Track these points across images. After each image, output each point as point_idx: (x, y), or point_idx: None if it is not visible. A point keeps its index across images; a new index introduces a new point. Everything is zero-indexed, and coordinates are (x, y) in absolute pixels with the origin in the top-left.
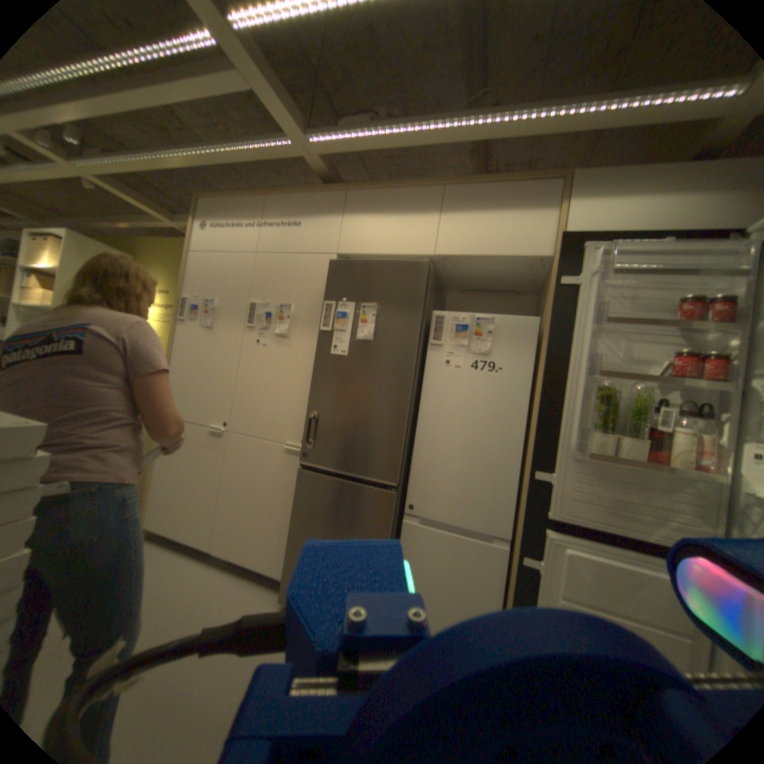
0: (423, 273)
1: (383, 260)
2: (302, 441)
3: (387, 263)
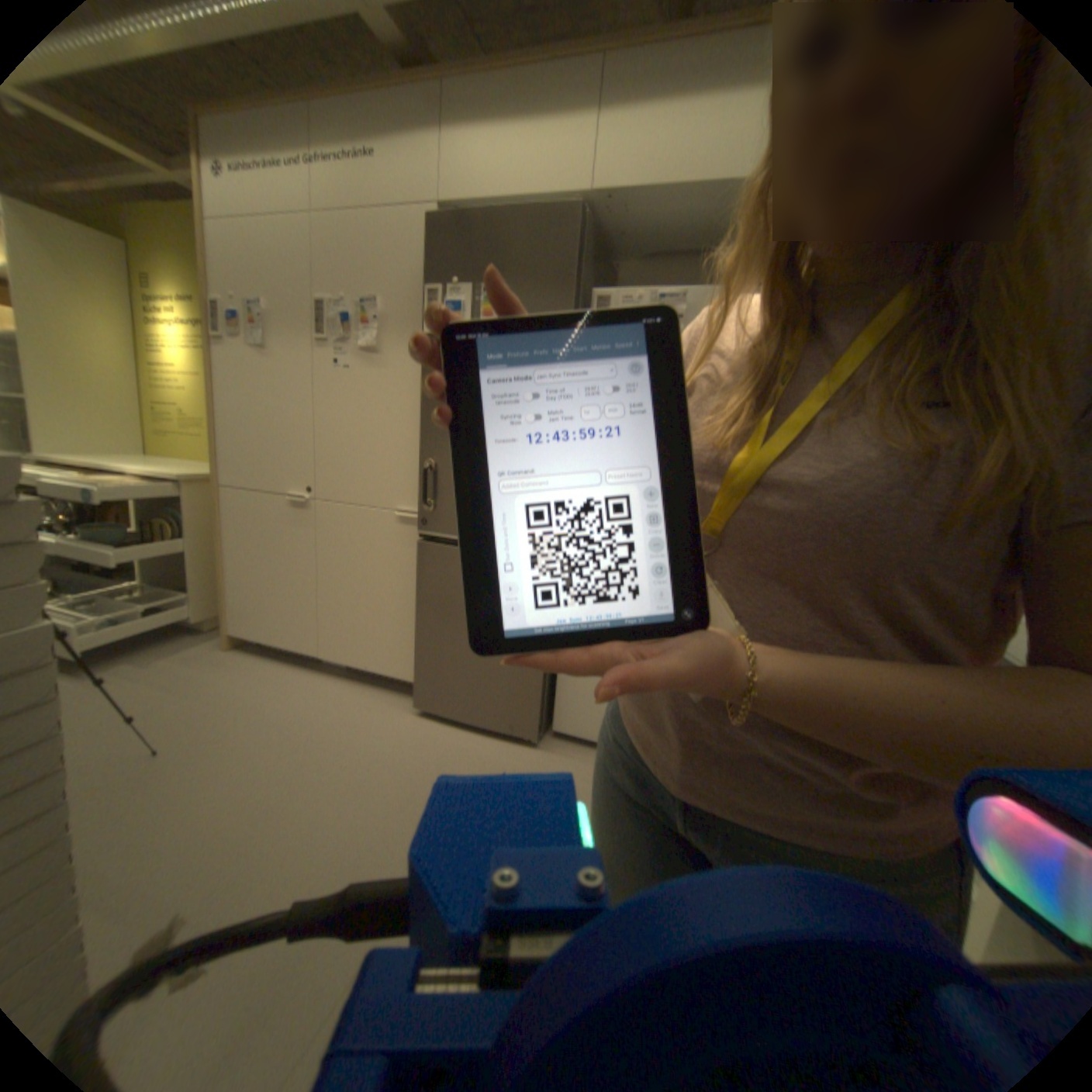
0: (574, 222)
1: (509, 204)
2: (418, 502)
3: (517, 210)
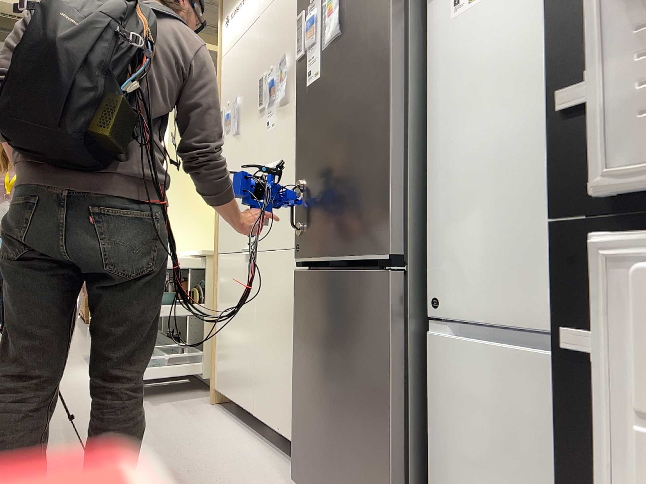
0: None
1: None
2: (295, 229)
3: None
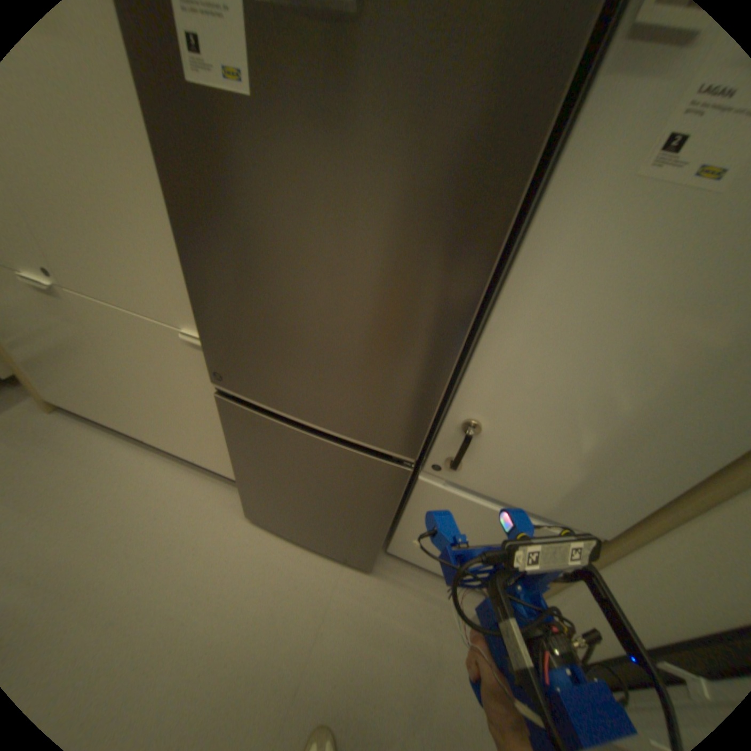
0: None
1: None
2: (202, 347)
3: None
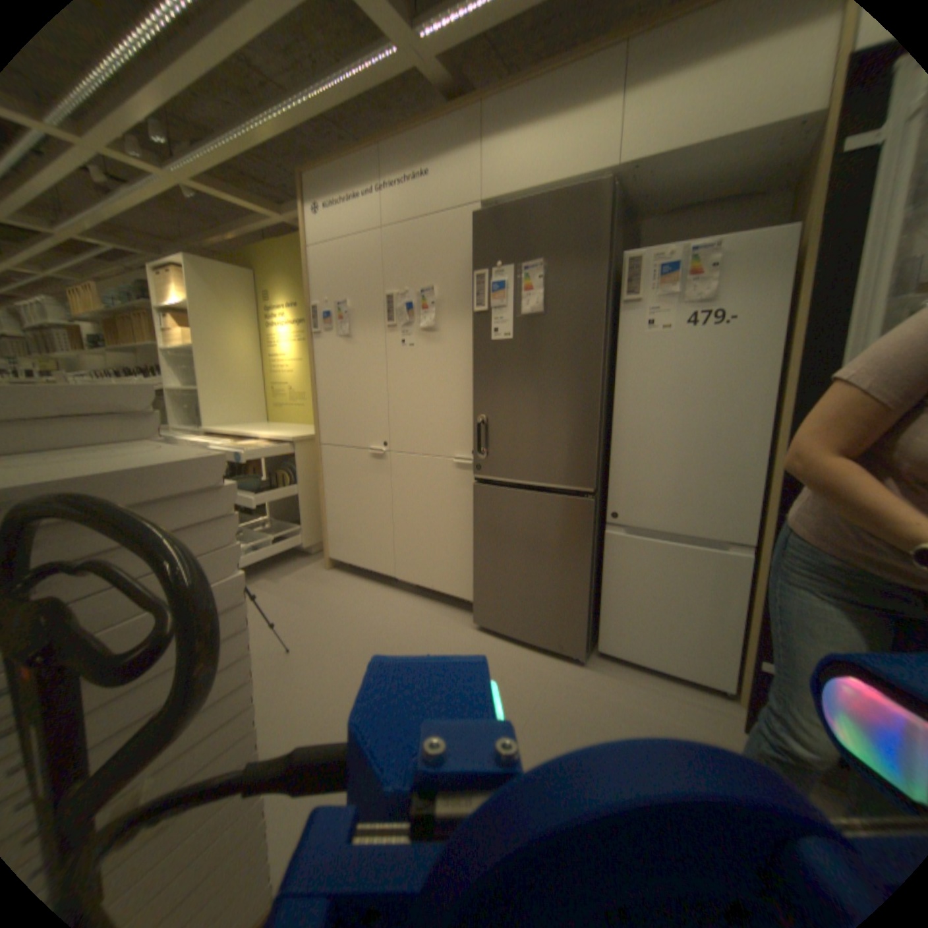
0: (606, 196)
1: (545, 192)
2: (473, 451)
3: (552, 195)
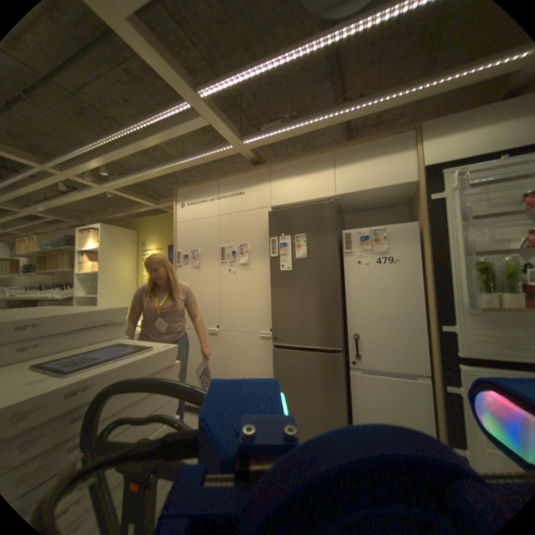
0: (332, 208)
1: (303, 205)
2: (271, 329)
3: (306, 206)
